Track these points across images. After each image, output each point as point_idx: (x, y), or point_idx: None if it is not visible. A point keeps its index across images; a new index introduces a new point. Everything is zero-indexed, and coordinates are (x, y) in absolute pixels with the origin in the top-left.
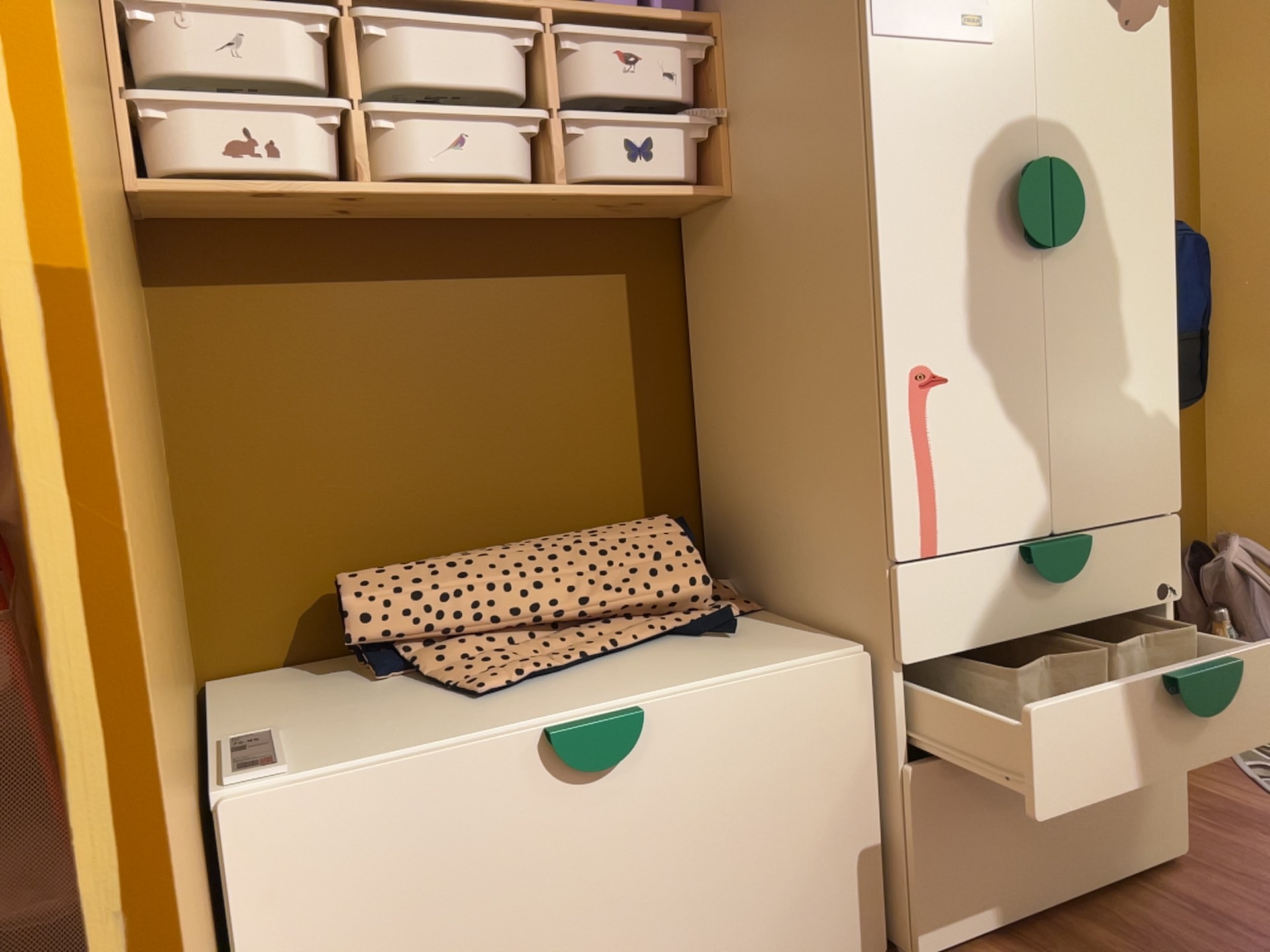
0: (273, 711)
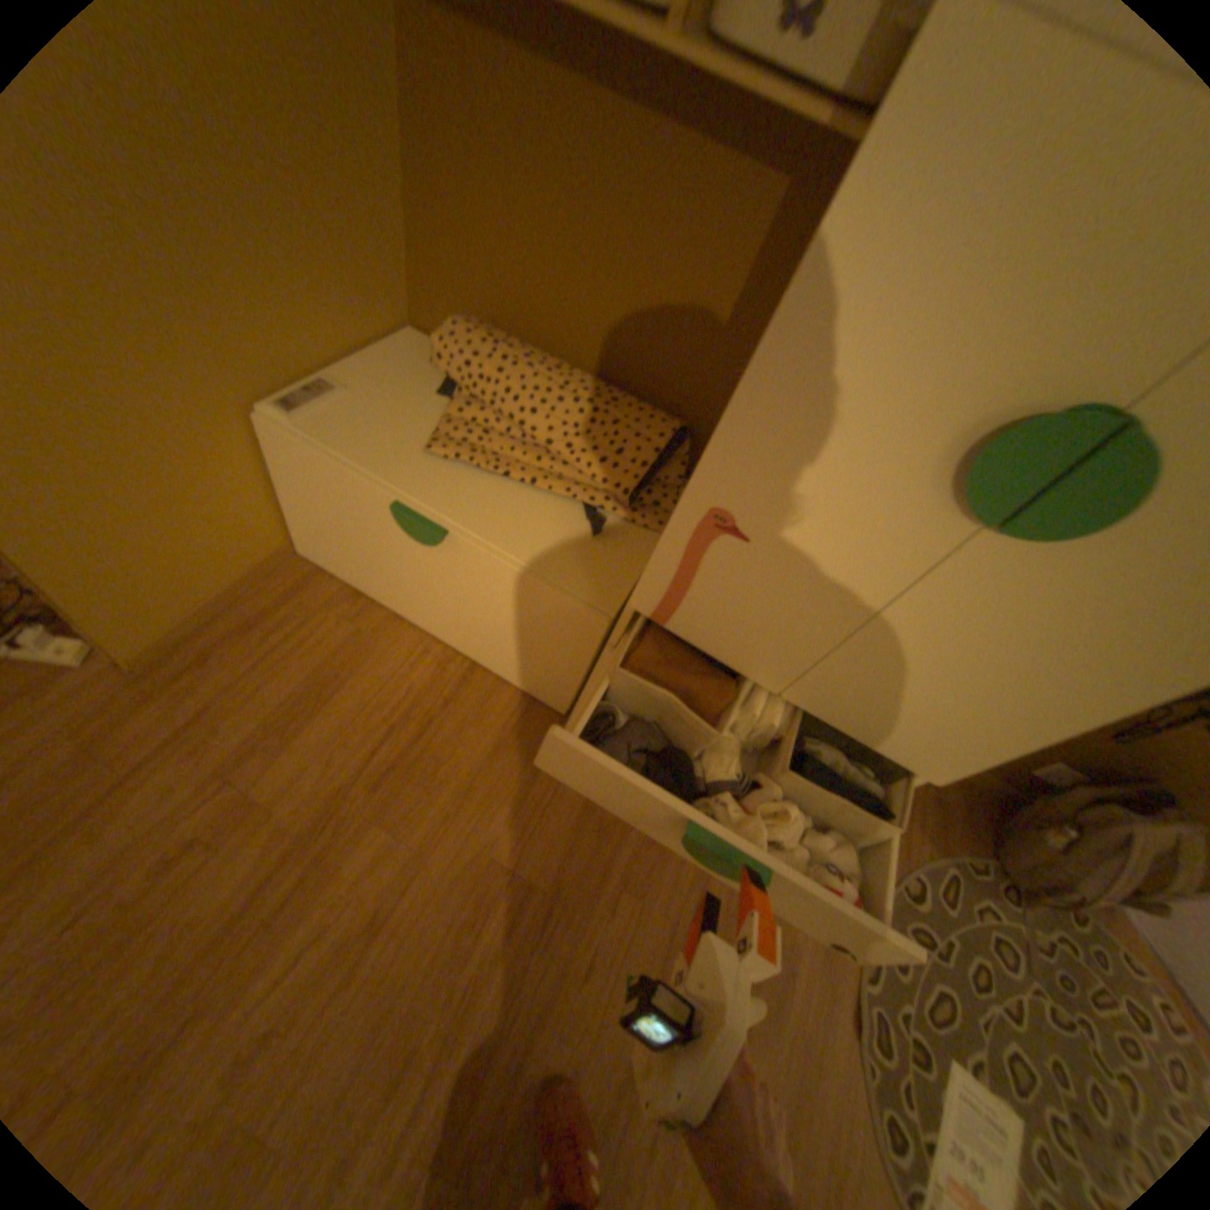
0: (377, 372)
